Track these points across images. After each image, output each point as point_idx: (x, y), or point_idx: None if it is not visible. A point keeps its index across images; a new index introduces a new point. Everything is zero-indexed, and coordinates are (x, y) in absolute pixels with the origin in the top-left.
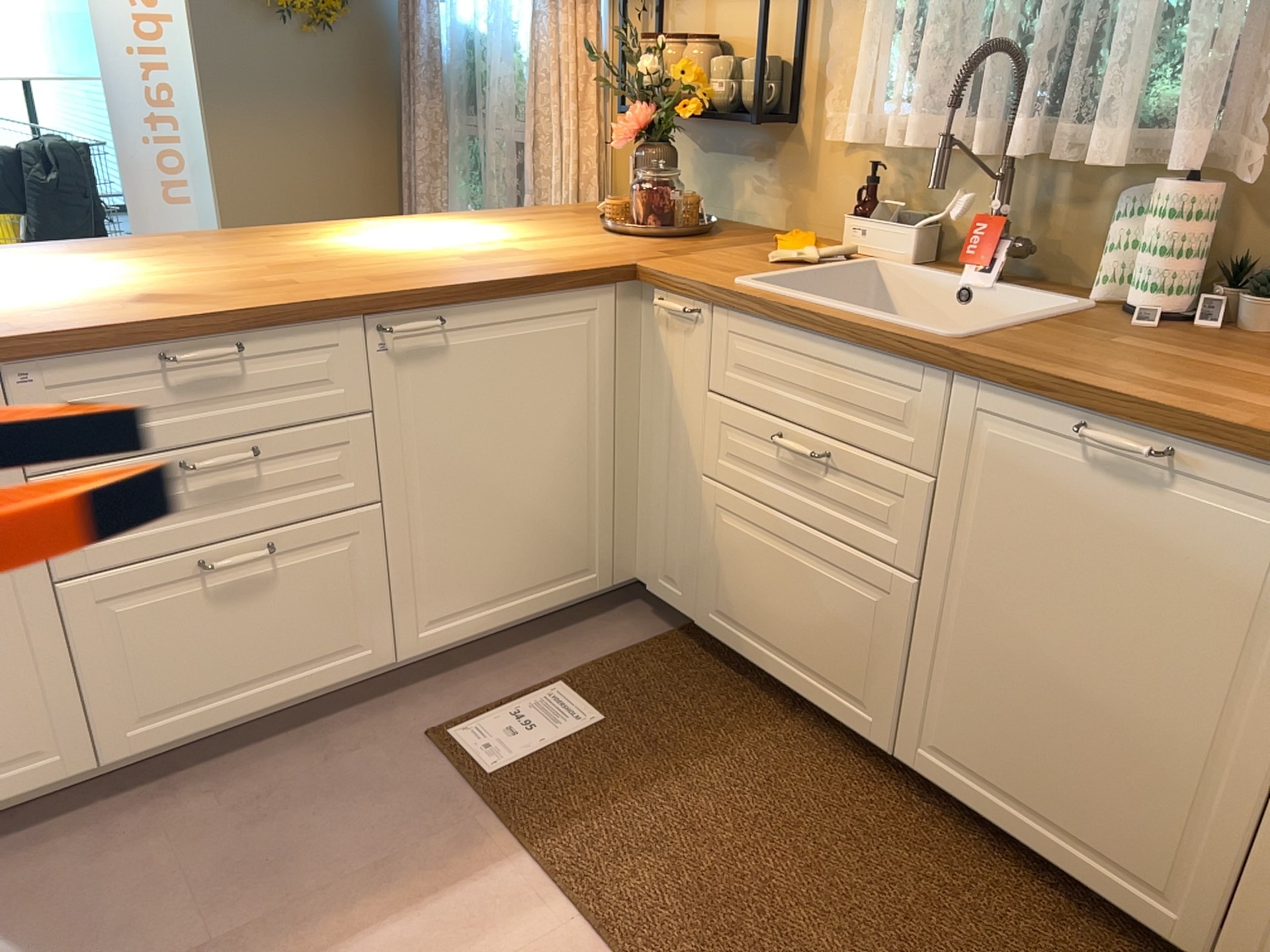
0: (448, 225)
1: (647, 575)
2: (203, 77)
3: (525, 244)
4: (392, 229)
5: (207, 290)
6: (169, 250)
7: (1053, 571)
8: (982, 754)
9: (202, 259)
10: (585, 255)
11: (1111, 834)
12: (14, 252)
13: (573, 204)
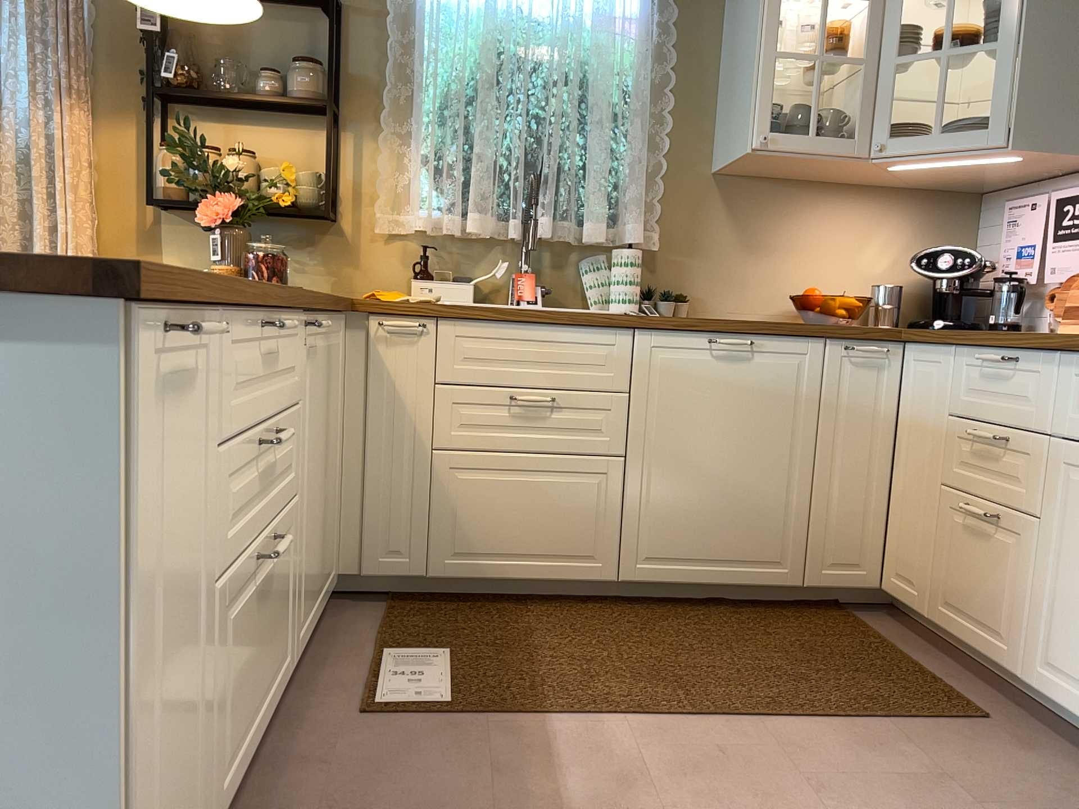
0: None
1: (355, 565)
2: None
3: None
4: None
5: None
6: None
7: (705, 418)
8: (679, 544)
9: None
10: None
11: (753, 546)
12: None
13: None
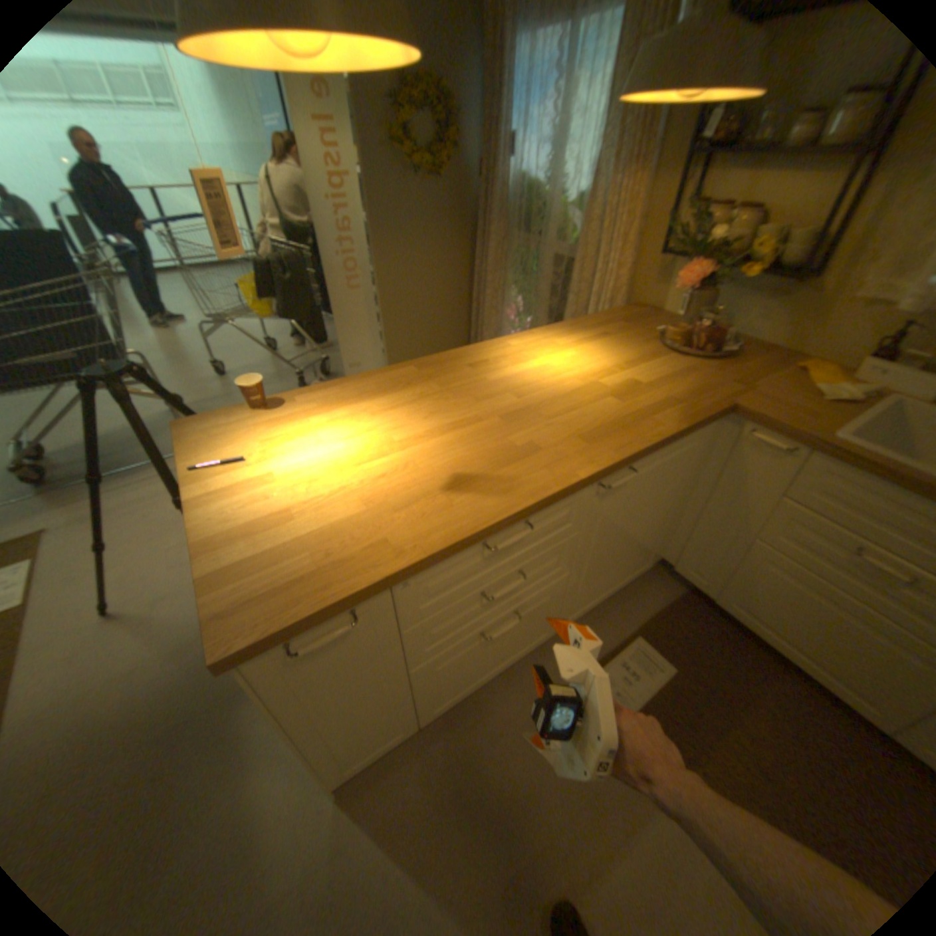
0: (562, 344)
1: (674, 561)
2: (366, 213)
3: (635, 372)
4: (532, 351)
5: (484, 462)
6: (415, 389)
7: None
8: None
9: (445, 404)
10: (690, 389)
11: None
12: (320, 396)
13: (611, 309)
